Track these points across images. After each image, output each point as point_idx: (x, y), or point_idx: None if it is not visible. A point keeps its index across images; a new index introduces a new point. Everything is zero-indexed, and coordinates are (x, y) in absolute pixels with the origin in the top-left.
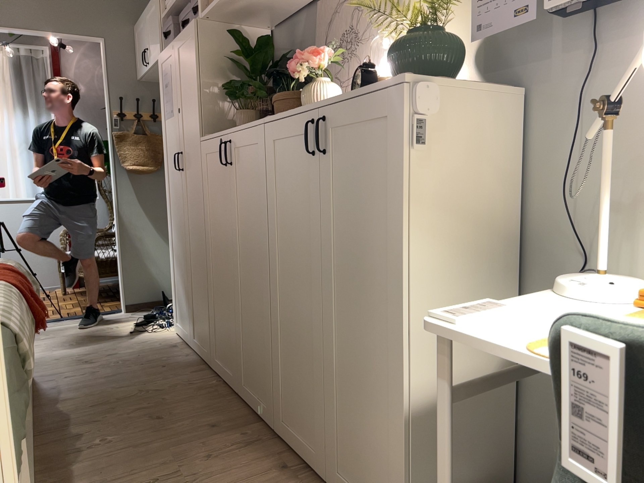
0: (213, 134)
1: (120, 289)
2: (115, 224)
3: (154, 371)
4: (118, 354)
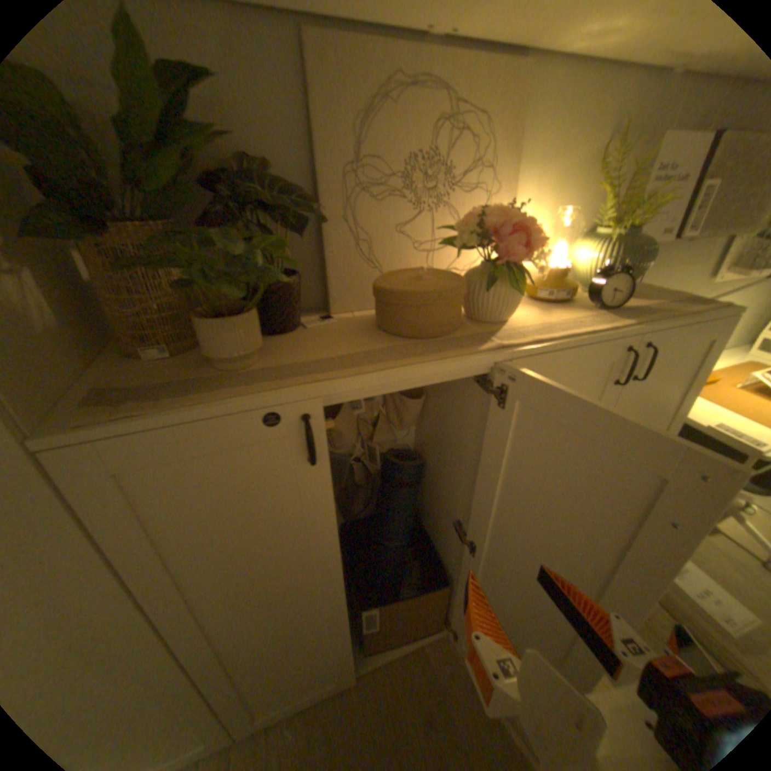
0: (169, 405)
1: None
2: None
3: None
4: None
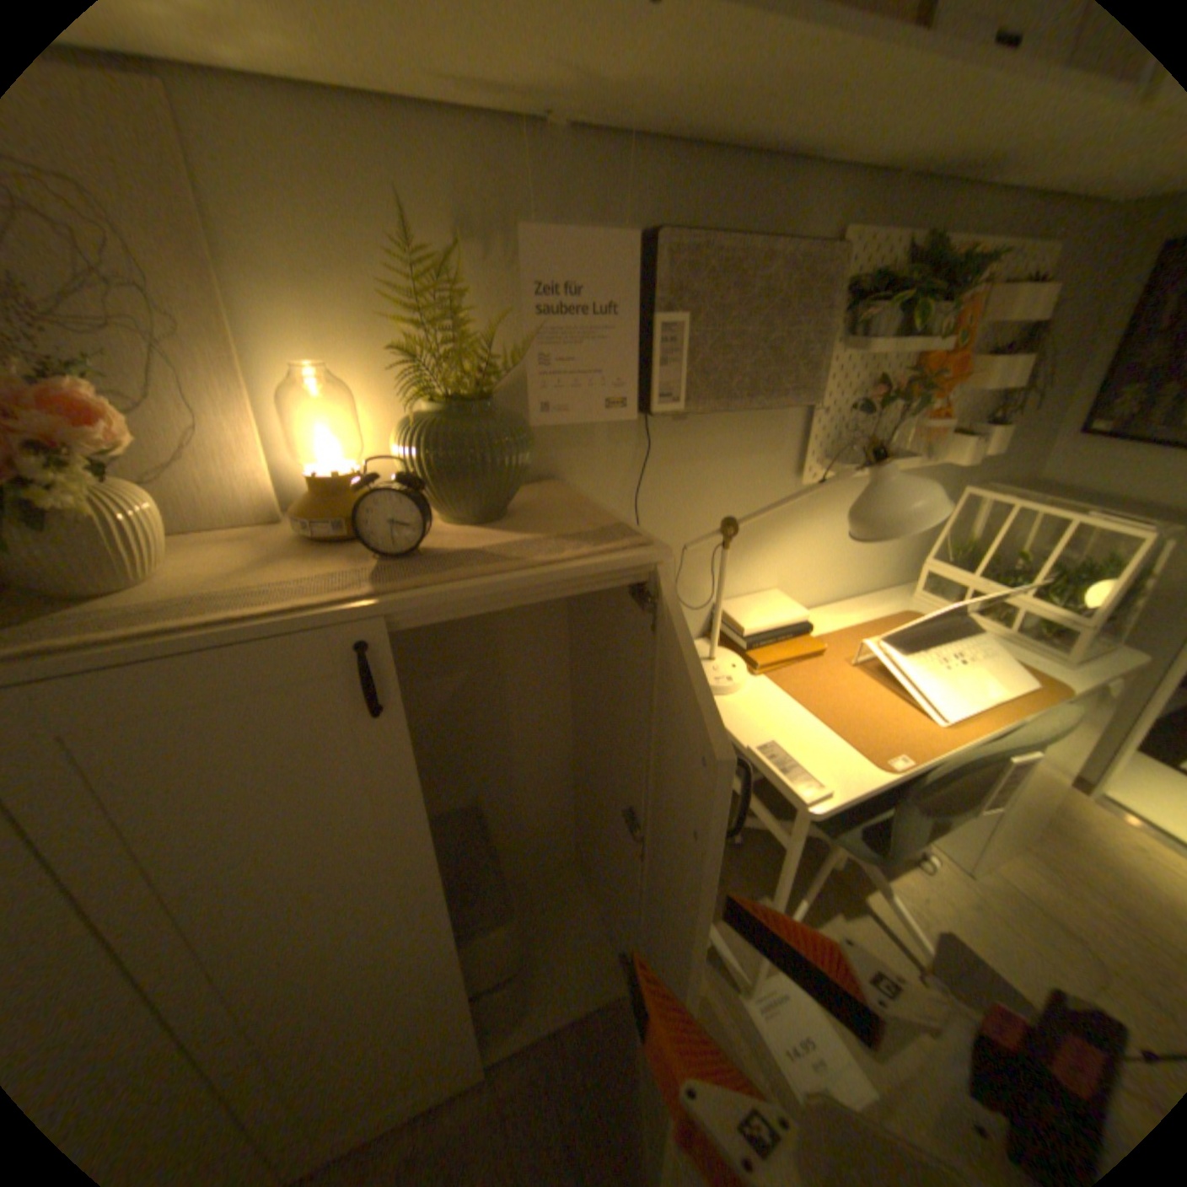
0: None
1: None
2: None
3: None
4: None
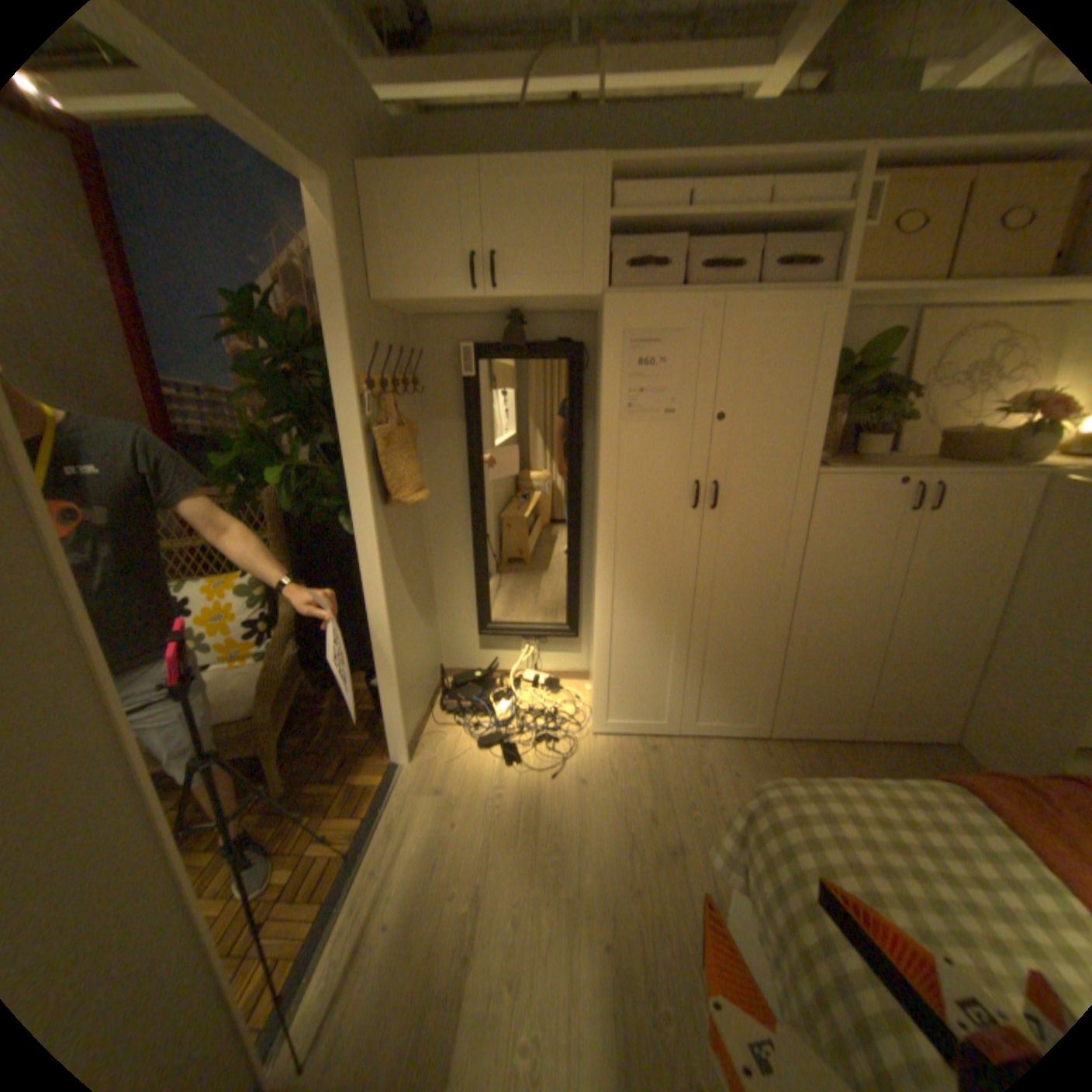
0: (866, 469)
1: (387, 732)
2: (372, 620)
3: (749, 788)
4: (656, 811)
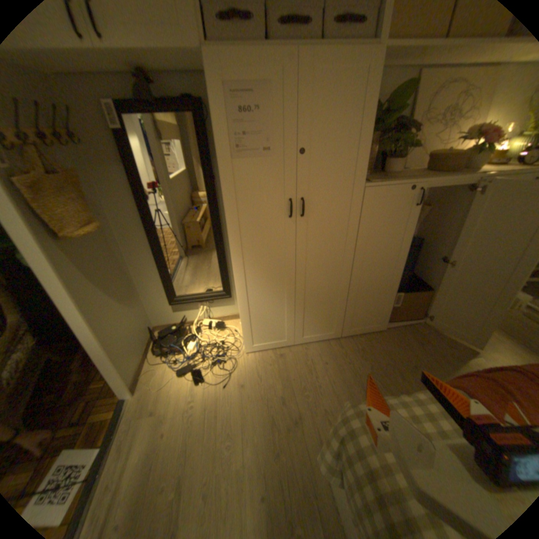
0: (392, 181)
1: (109, 384)
2: (71, 323)
3: (332, 369)
4: (284, 396)
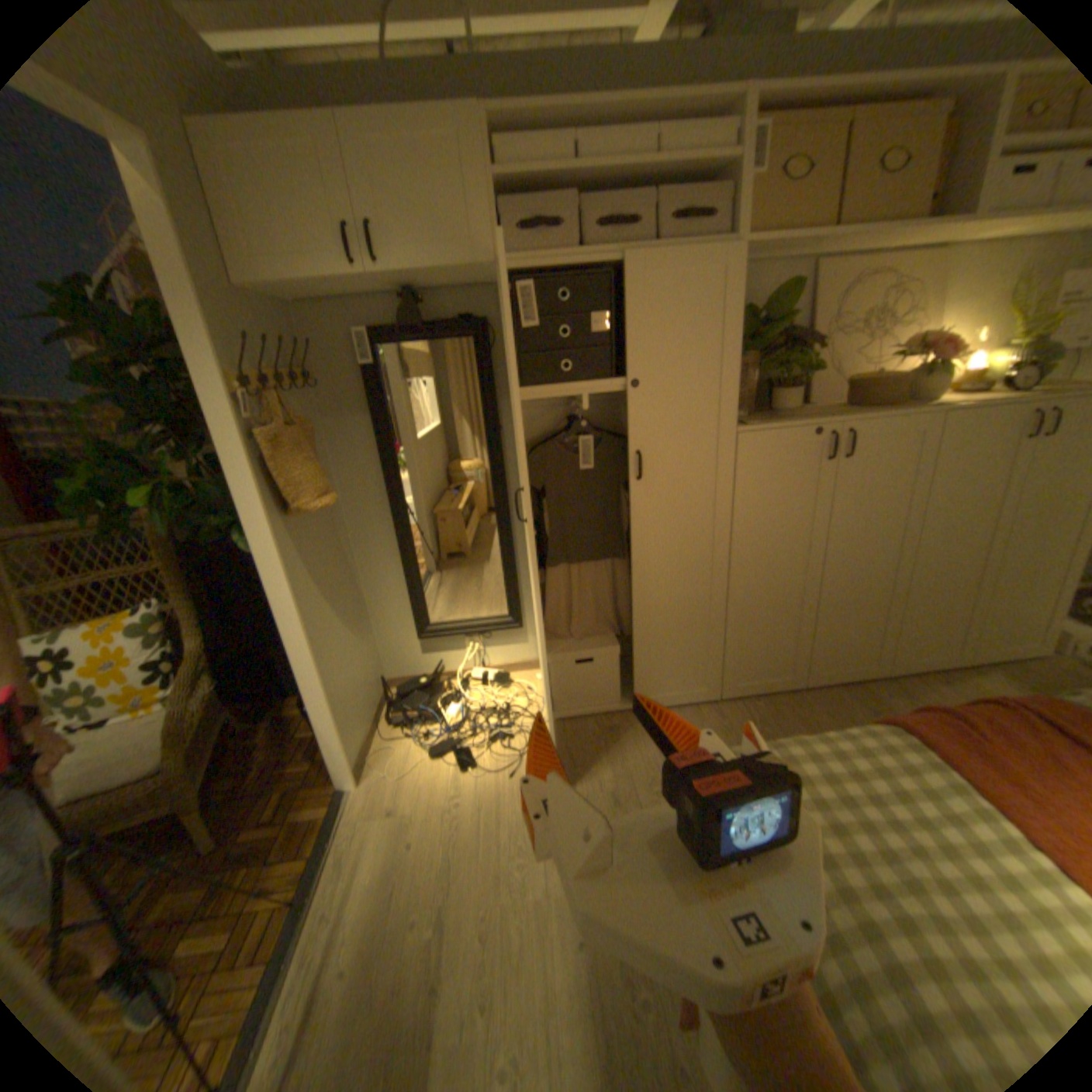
0: (780, 423)
1: (325, 759)
2: (288, 643)
3: None
4: (616, 792)
